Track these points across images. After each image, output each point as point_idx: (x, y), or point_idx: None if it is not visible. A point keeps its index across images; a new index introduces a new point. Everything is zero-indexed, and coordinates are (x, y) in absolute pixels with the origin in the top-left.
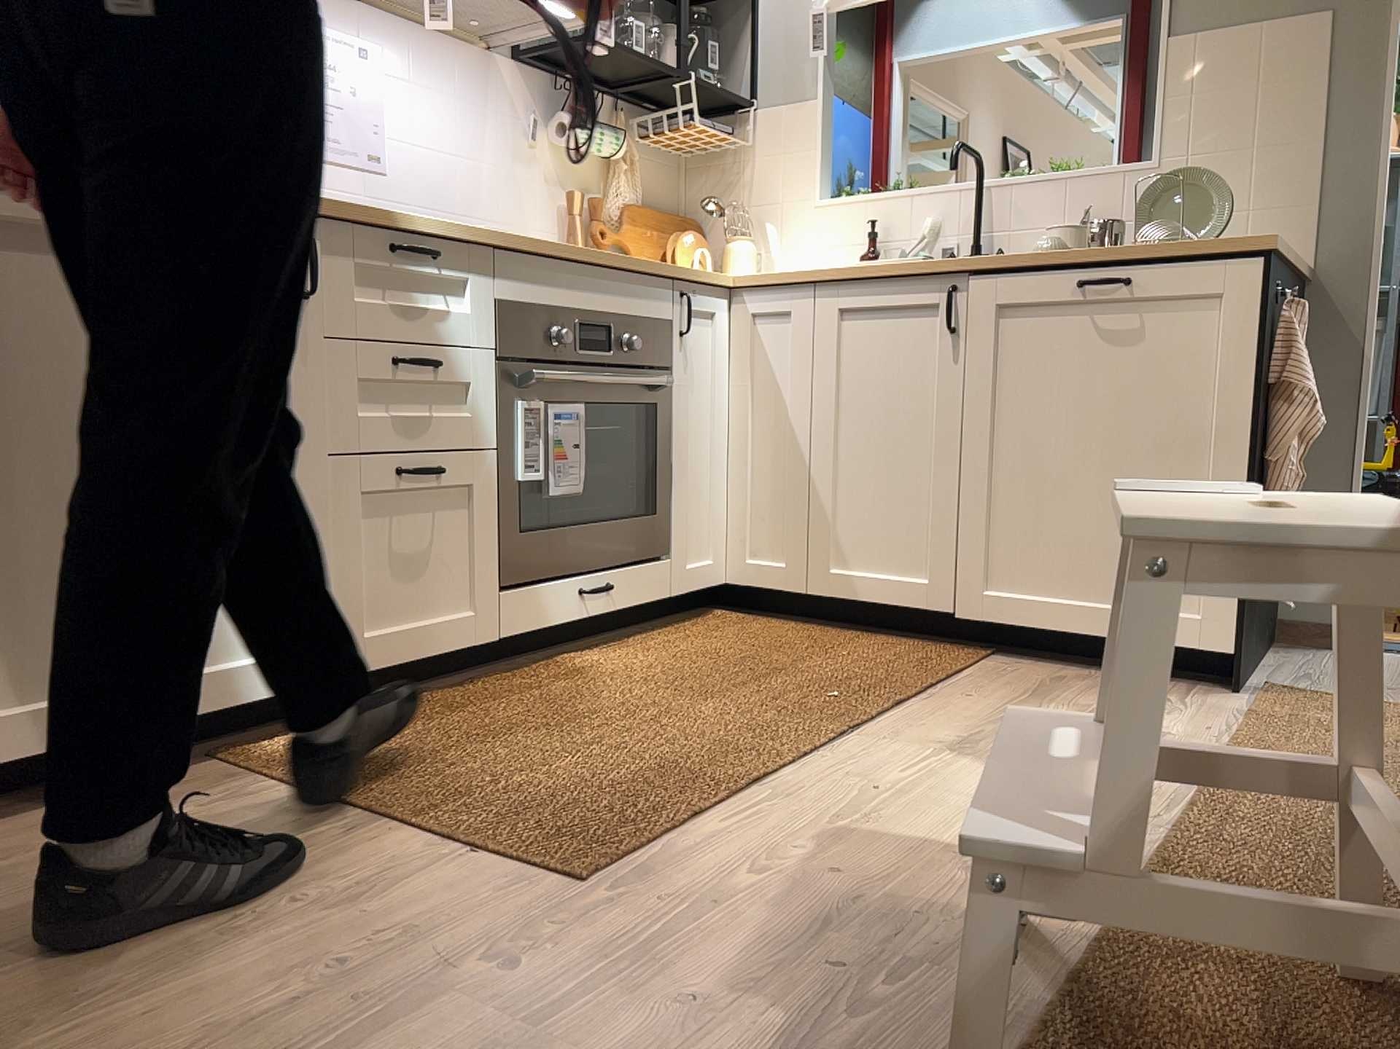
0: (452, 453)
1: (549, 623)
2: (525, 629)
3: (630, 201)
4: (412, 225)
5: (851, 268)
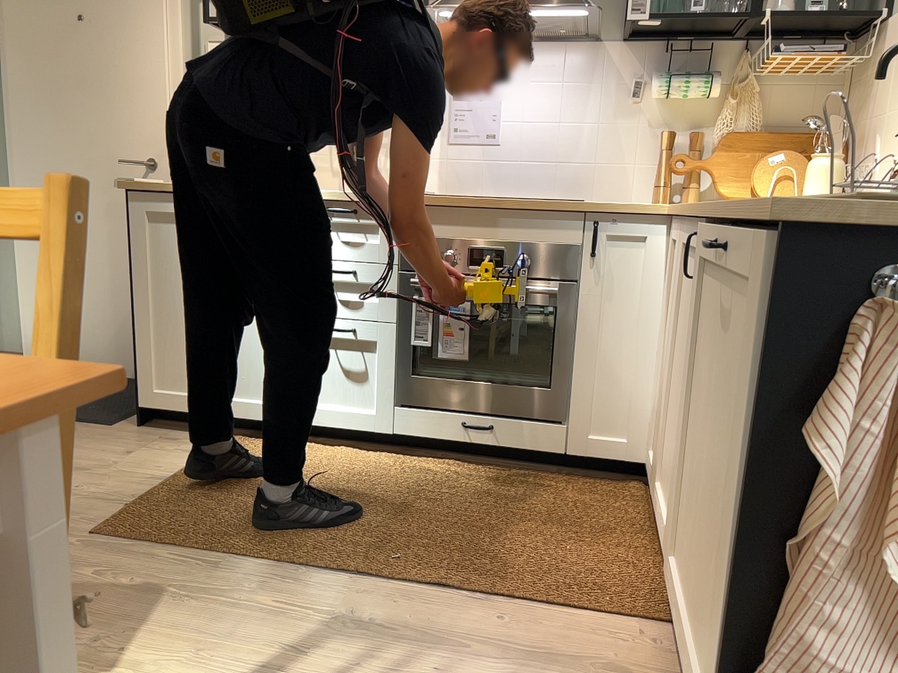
0: (363, 322)
1: (435, 437)
2: (414, 435)
3: (735, 131)
4: (334, 197)
5: (686, 208)
